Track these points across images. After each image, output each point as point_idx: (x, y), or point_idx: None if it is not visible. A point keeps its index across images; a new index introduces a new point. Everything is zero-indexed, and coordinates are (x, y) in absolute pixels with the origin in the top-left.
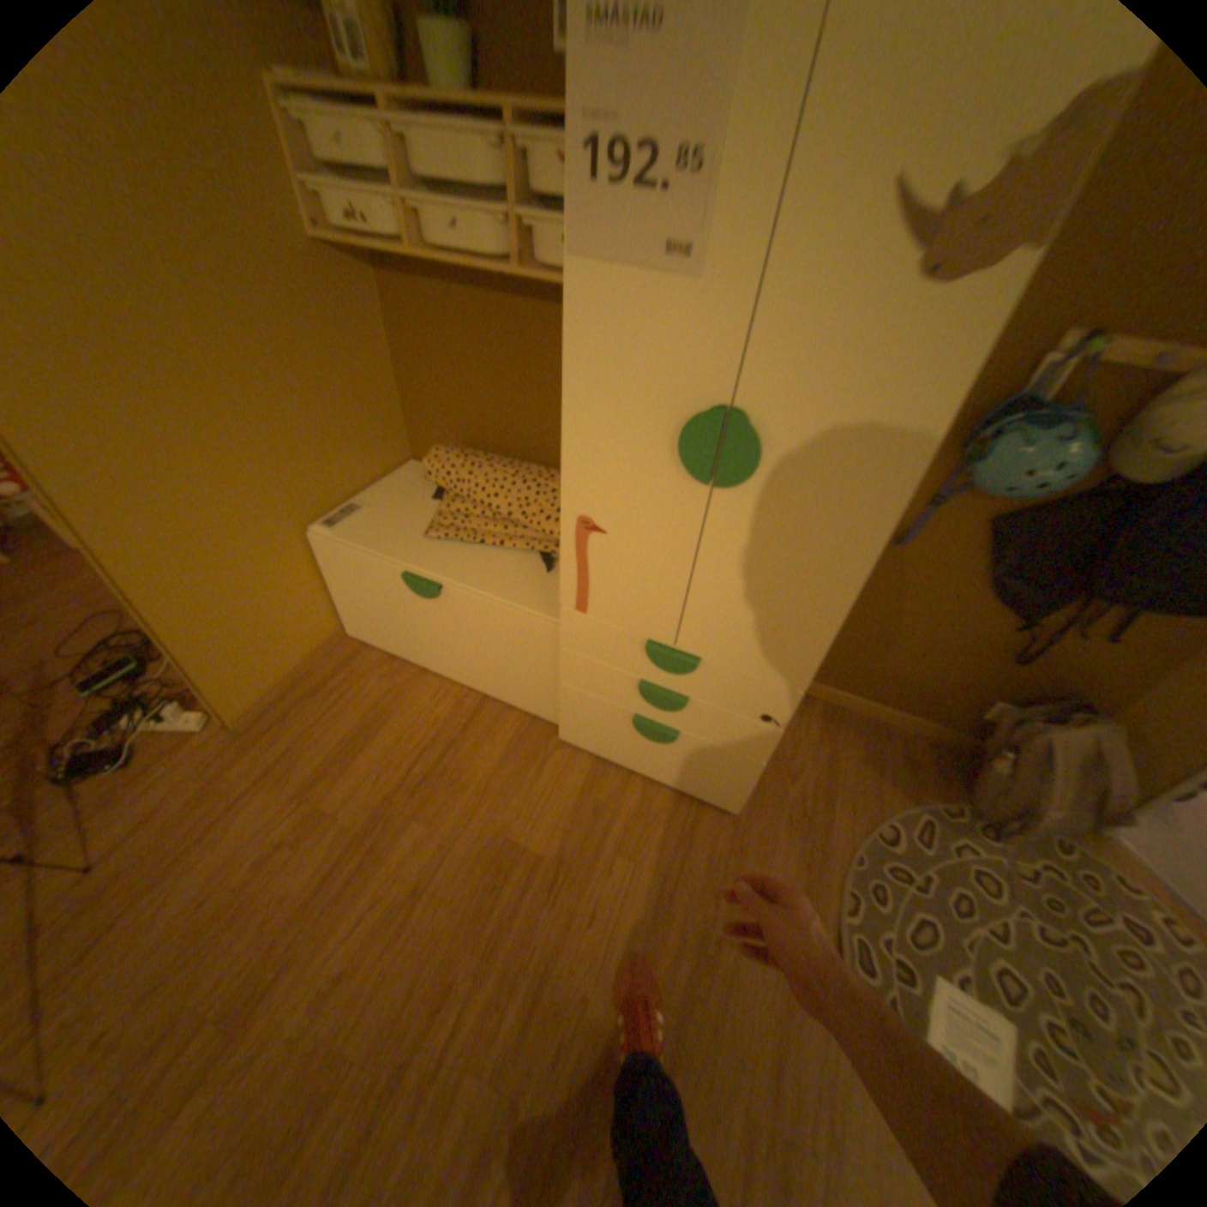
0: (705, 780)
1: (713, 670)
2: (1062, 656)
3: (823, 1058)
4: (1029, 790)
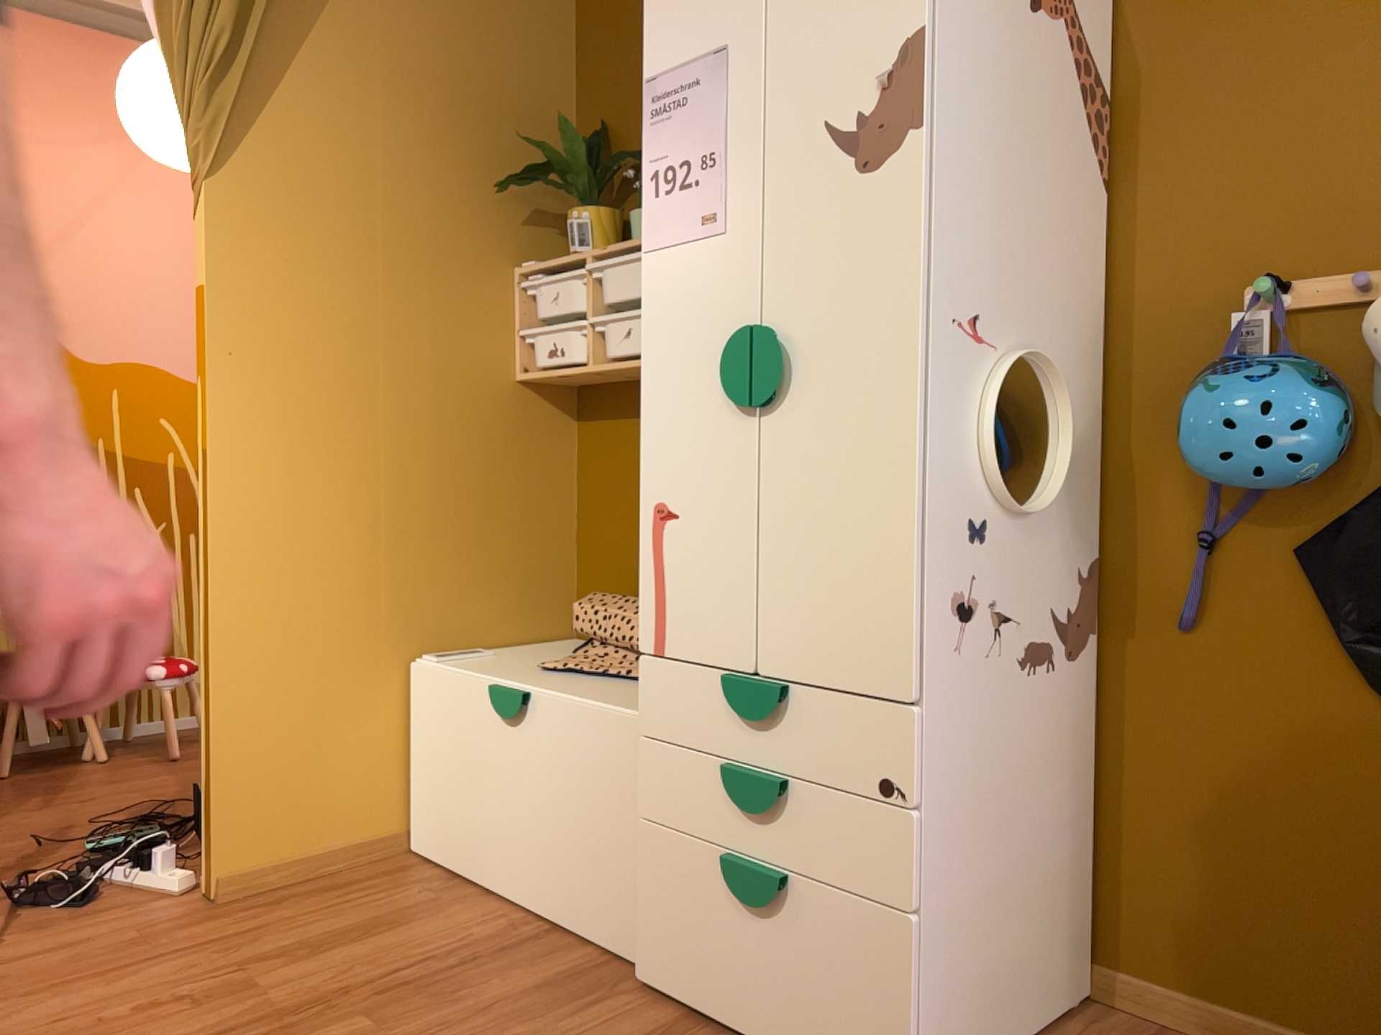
0: (842, 1012)
1: (808, 707)
2: None
3: None
4: None
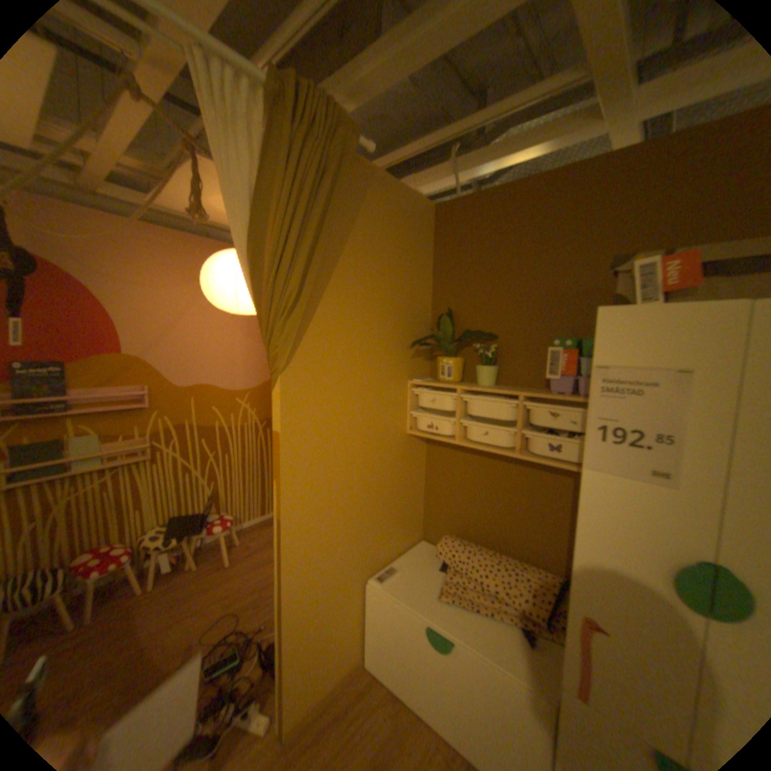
0: None
1: None
2: None
3: None
4: None
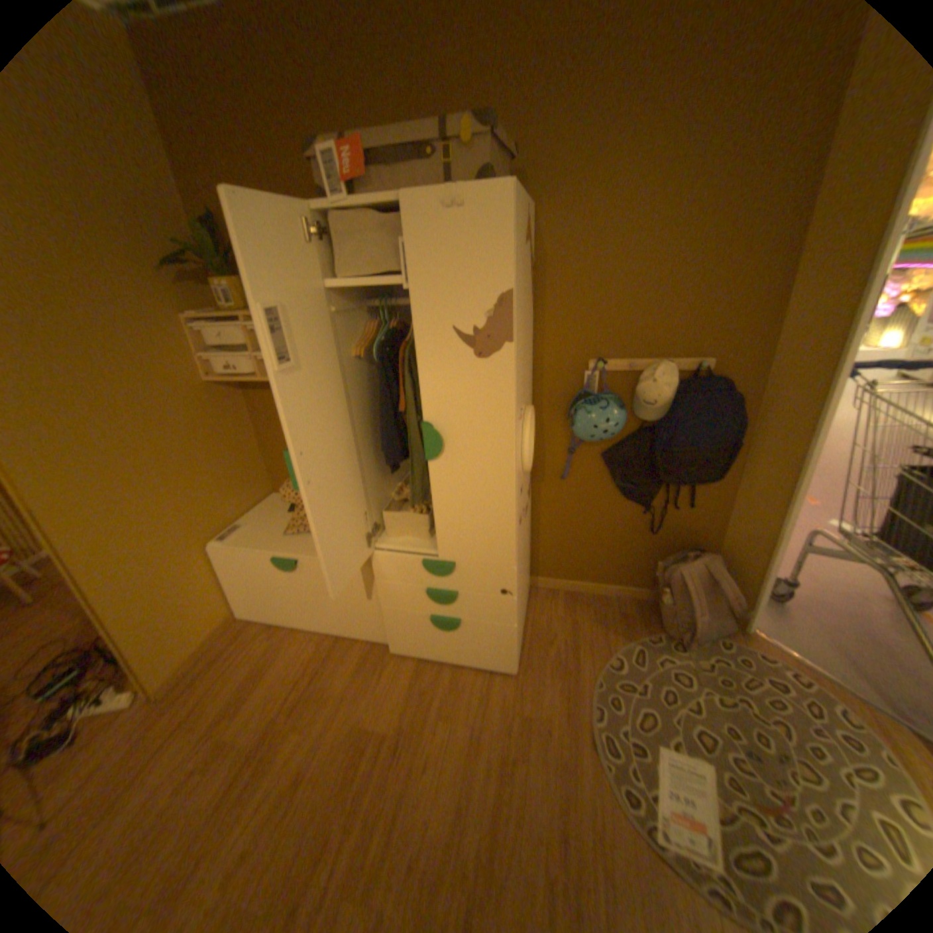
0: (487, 653)
1: (464, 569)
2: (674, 523)
3: (593, 822)
4: (684, 609)
